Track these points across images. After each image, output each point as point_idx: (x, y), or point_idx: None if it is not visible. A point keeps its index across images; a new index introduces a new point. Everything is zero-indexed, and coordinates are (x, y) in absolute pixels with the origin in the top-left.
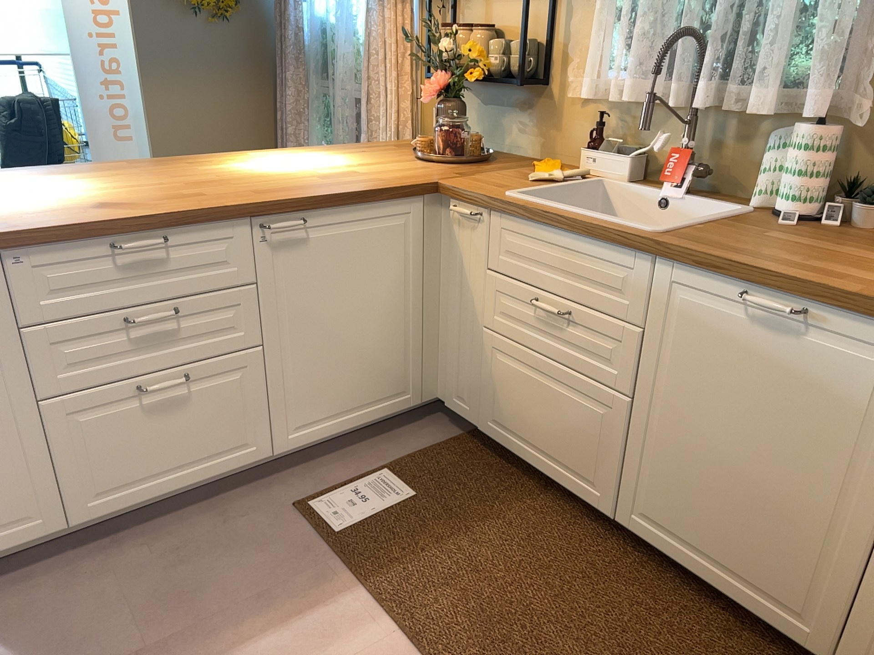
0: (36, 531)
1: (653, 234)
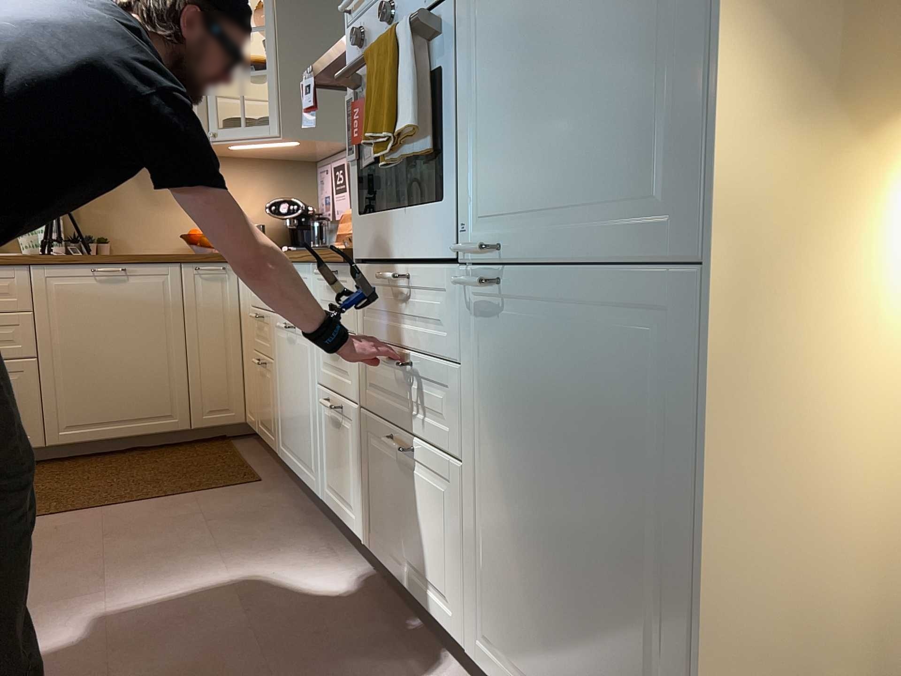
0: None
1: (20, 256)
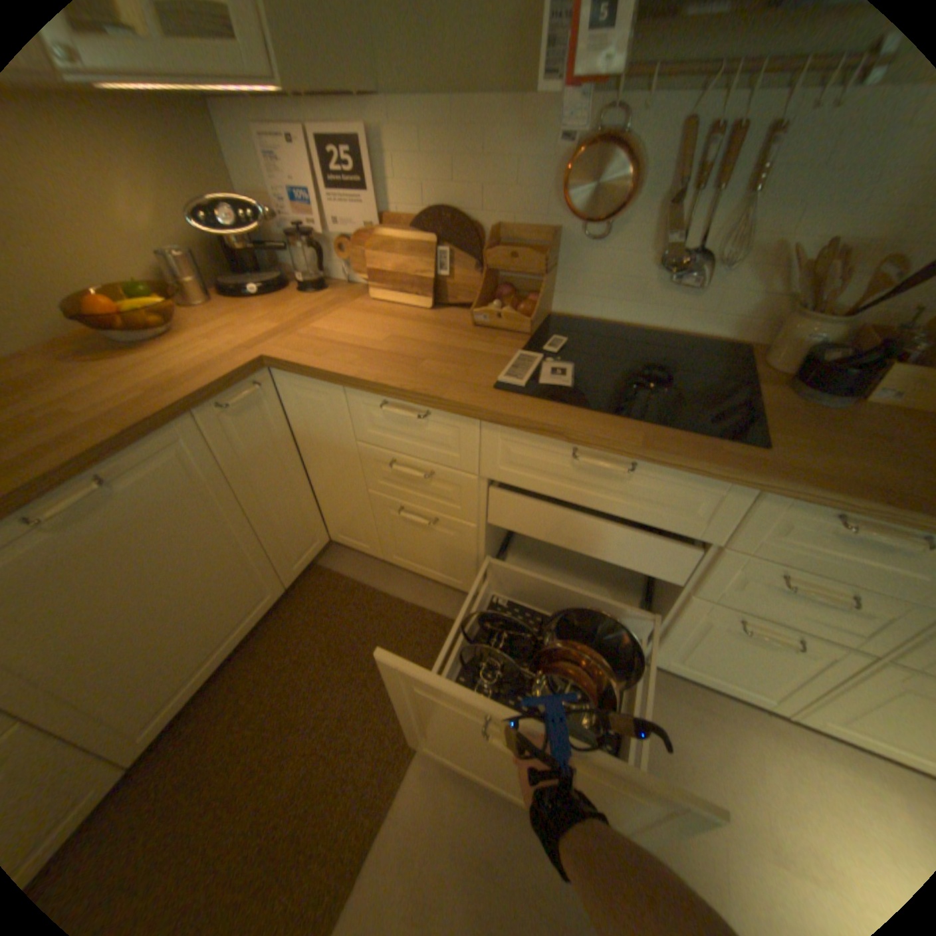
0: None
1: None
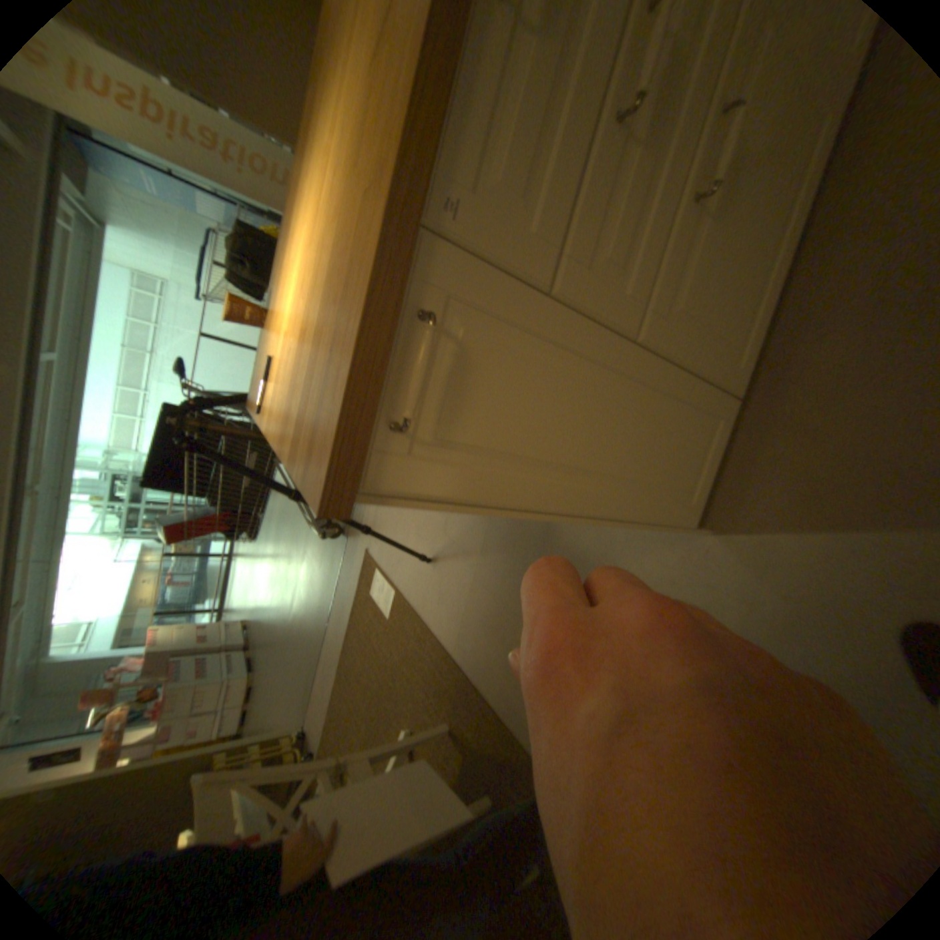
0: (726, 432)
1: None
